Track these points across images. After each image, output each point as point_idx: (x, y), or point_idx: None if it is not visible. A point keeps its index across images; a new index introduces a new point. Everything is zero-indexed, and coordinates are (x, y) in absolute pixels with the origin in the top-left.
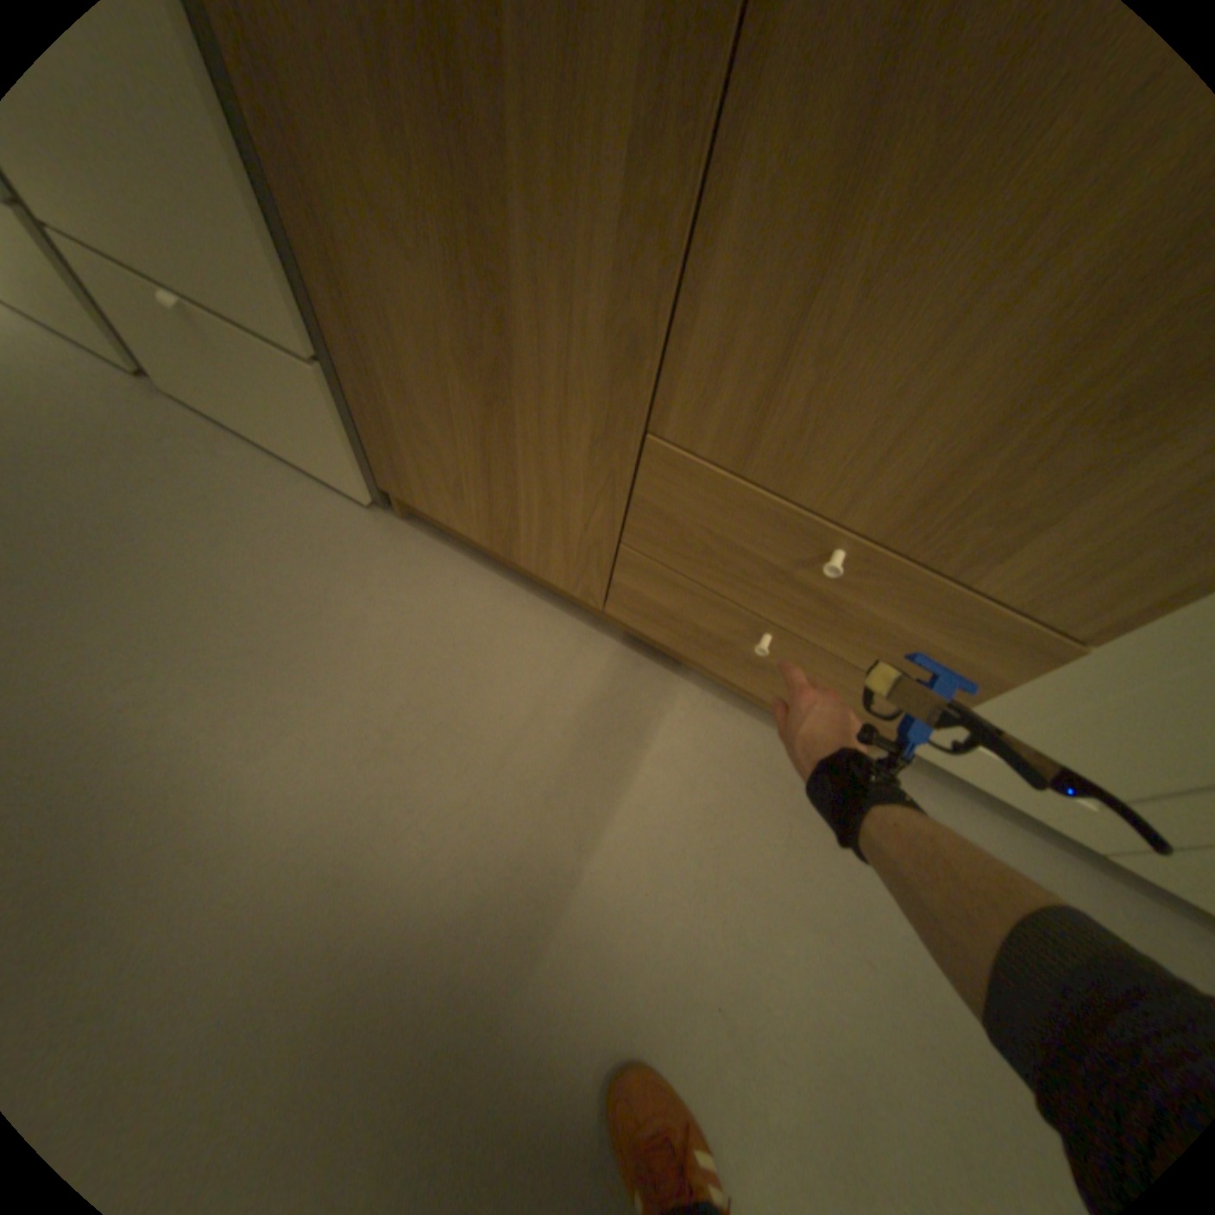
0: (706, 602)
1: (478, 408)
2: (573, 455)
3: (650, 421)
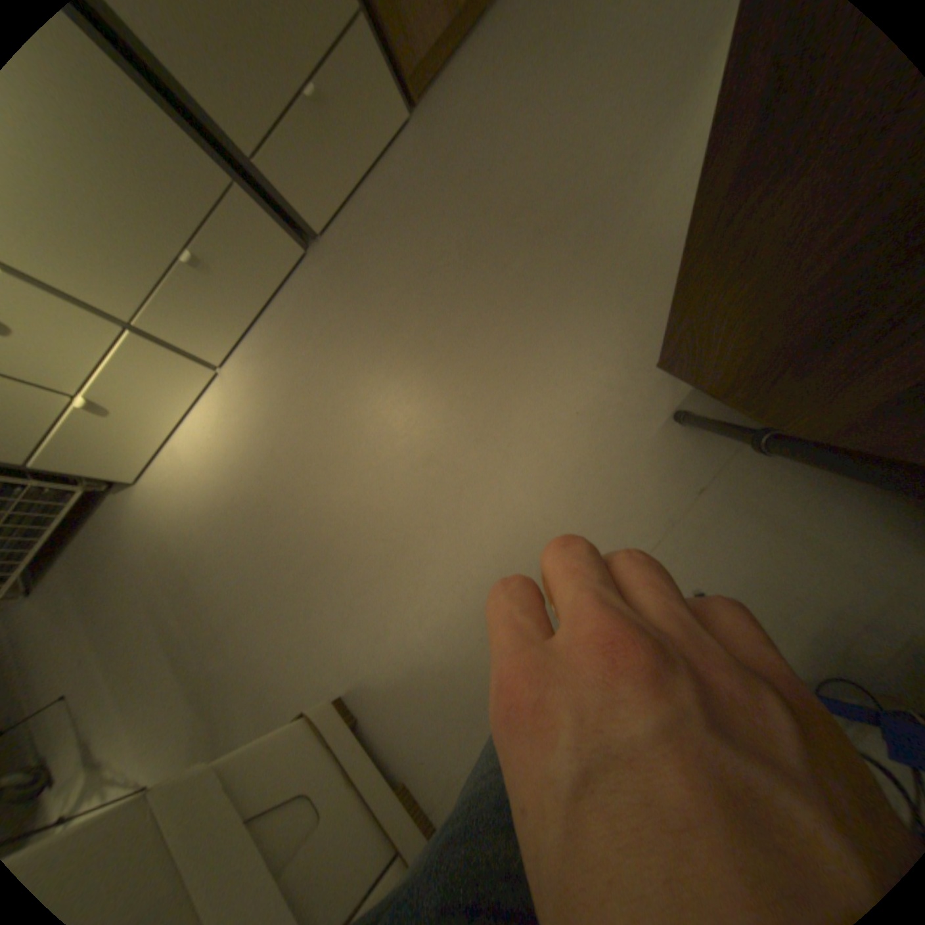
0: None
1: None
2: None
3: None
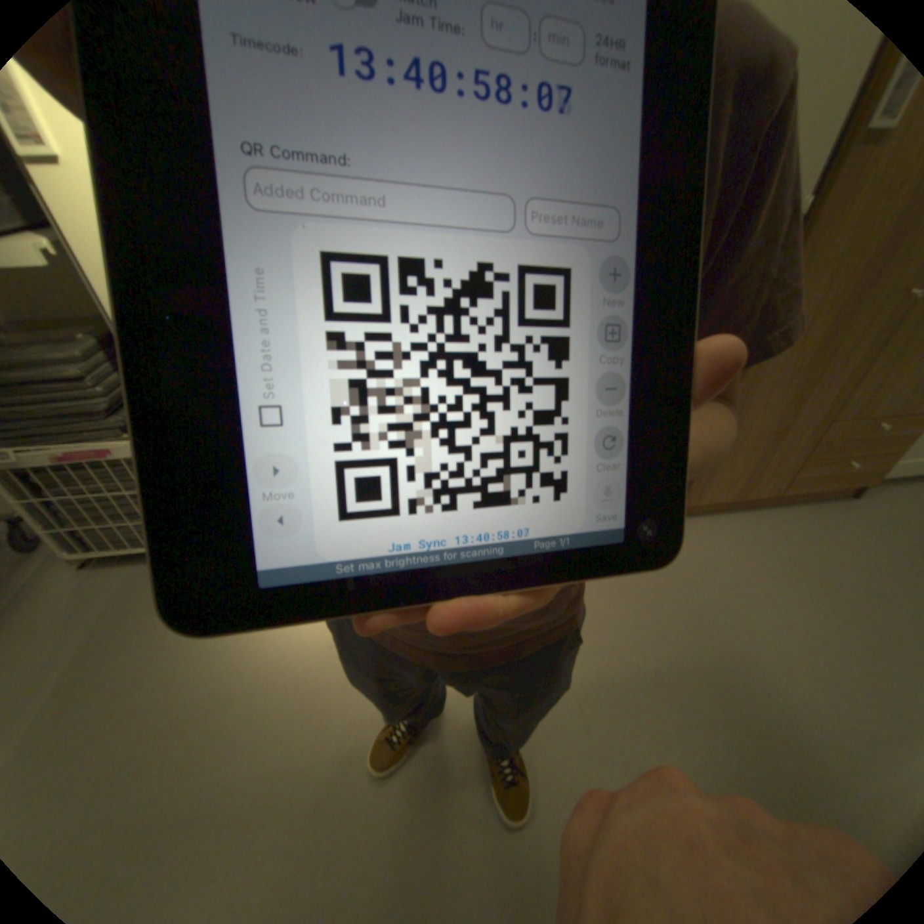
0: (834, 464)
1: (770, 444)
2: (802, 441)
3: (836, 418)
